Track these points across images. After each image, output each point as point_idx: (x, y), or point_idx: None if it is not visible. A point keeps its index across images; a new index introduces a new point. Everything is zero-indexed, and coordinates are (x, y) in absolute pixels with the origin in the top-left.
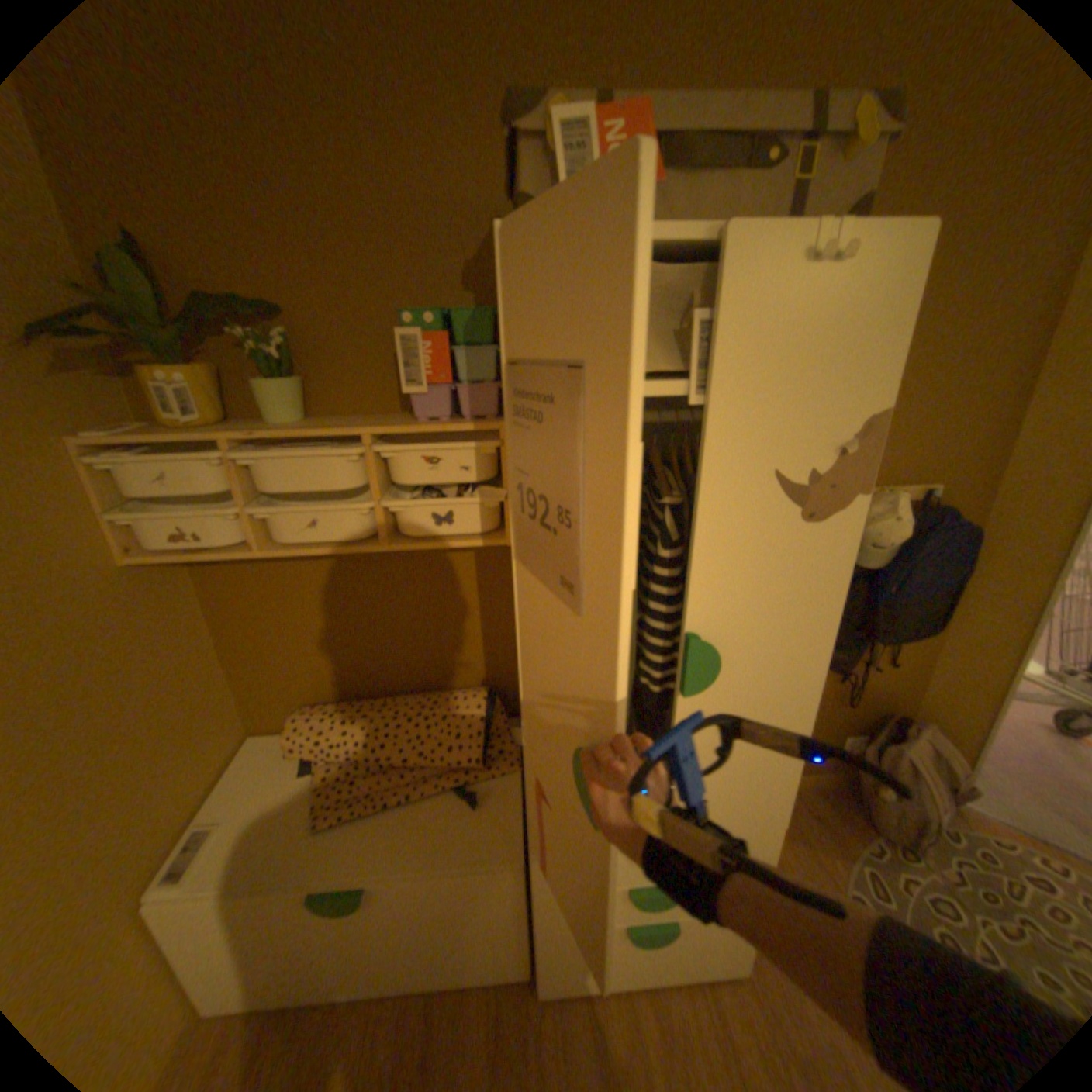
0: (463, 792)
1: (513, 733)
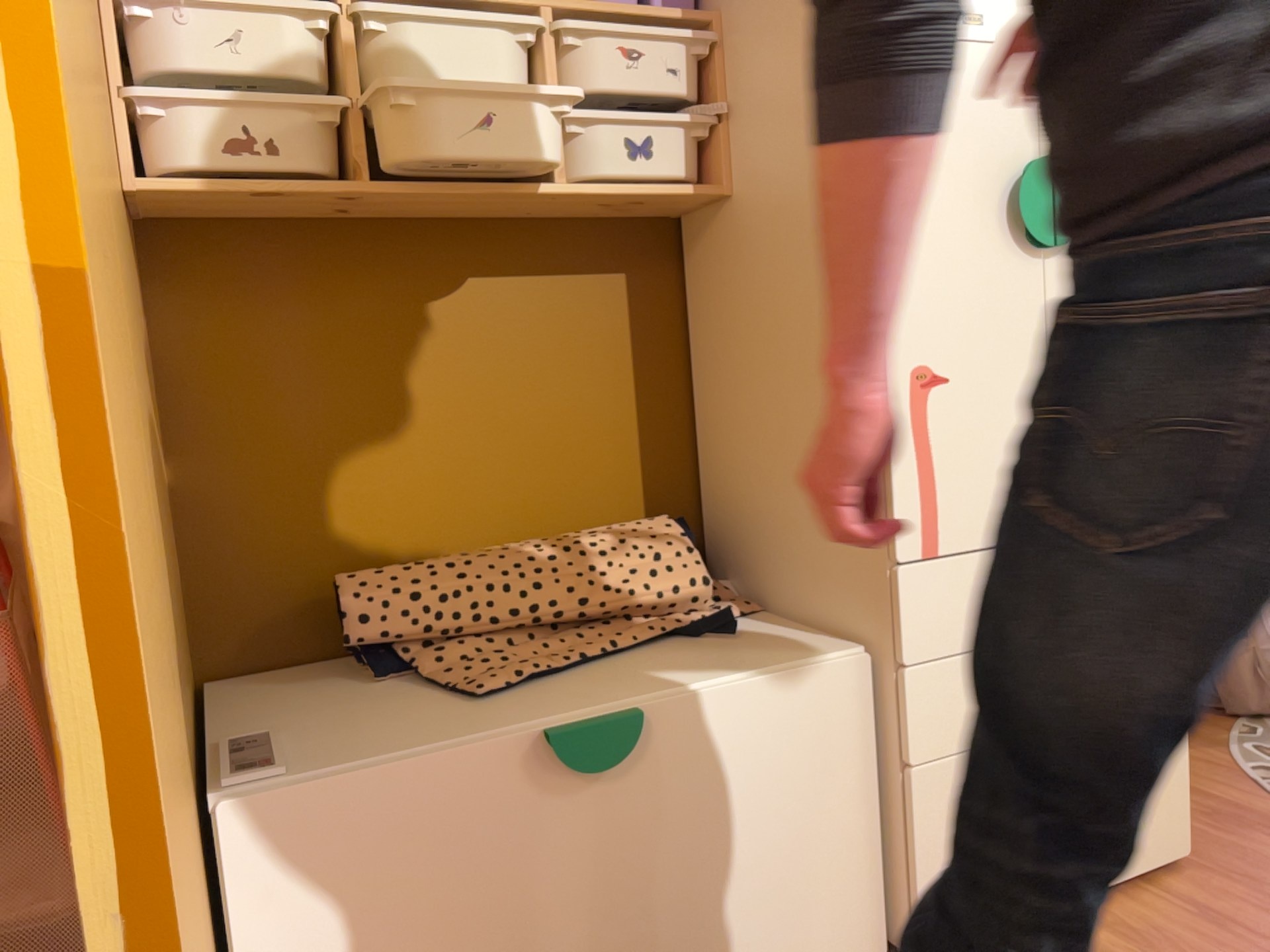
0: (706, 622)
1: (723, 583)
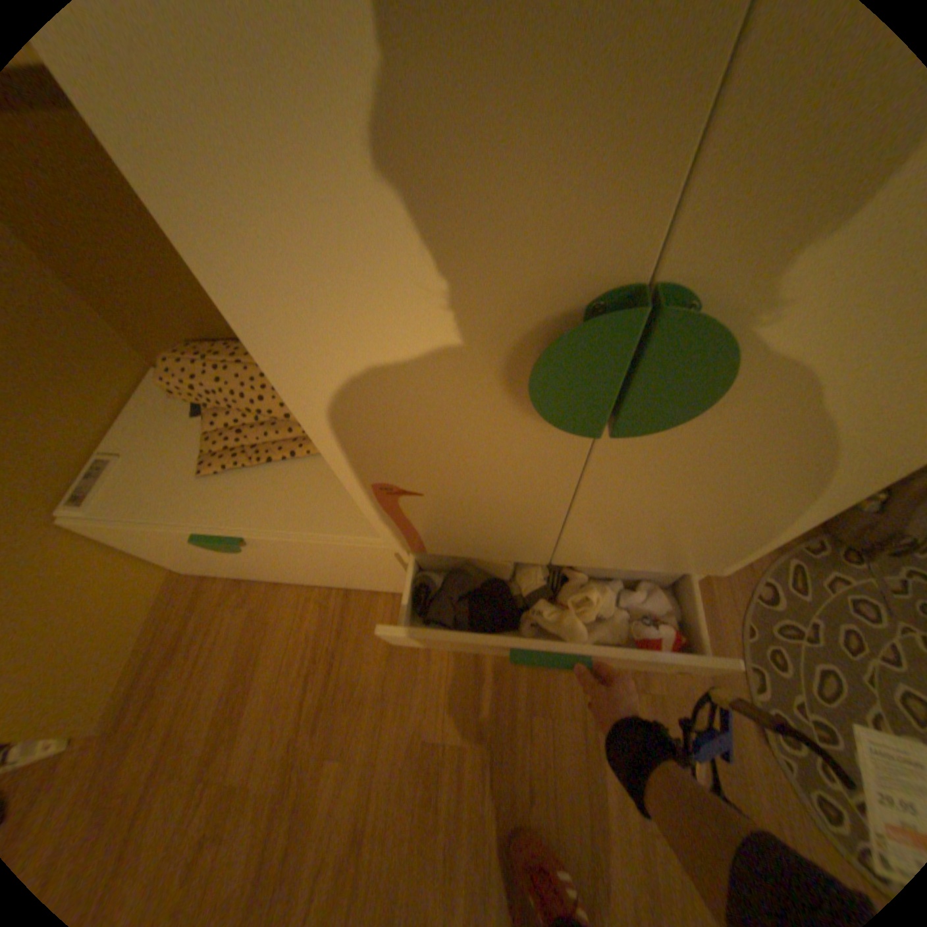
0: None
1: None
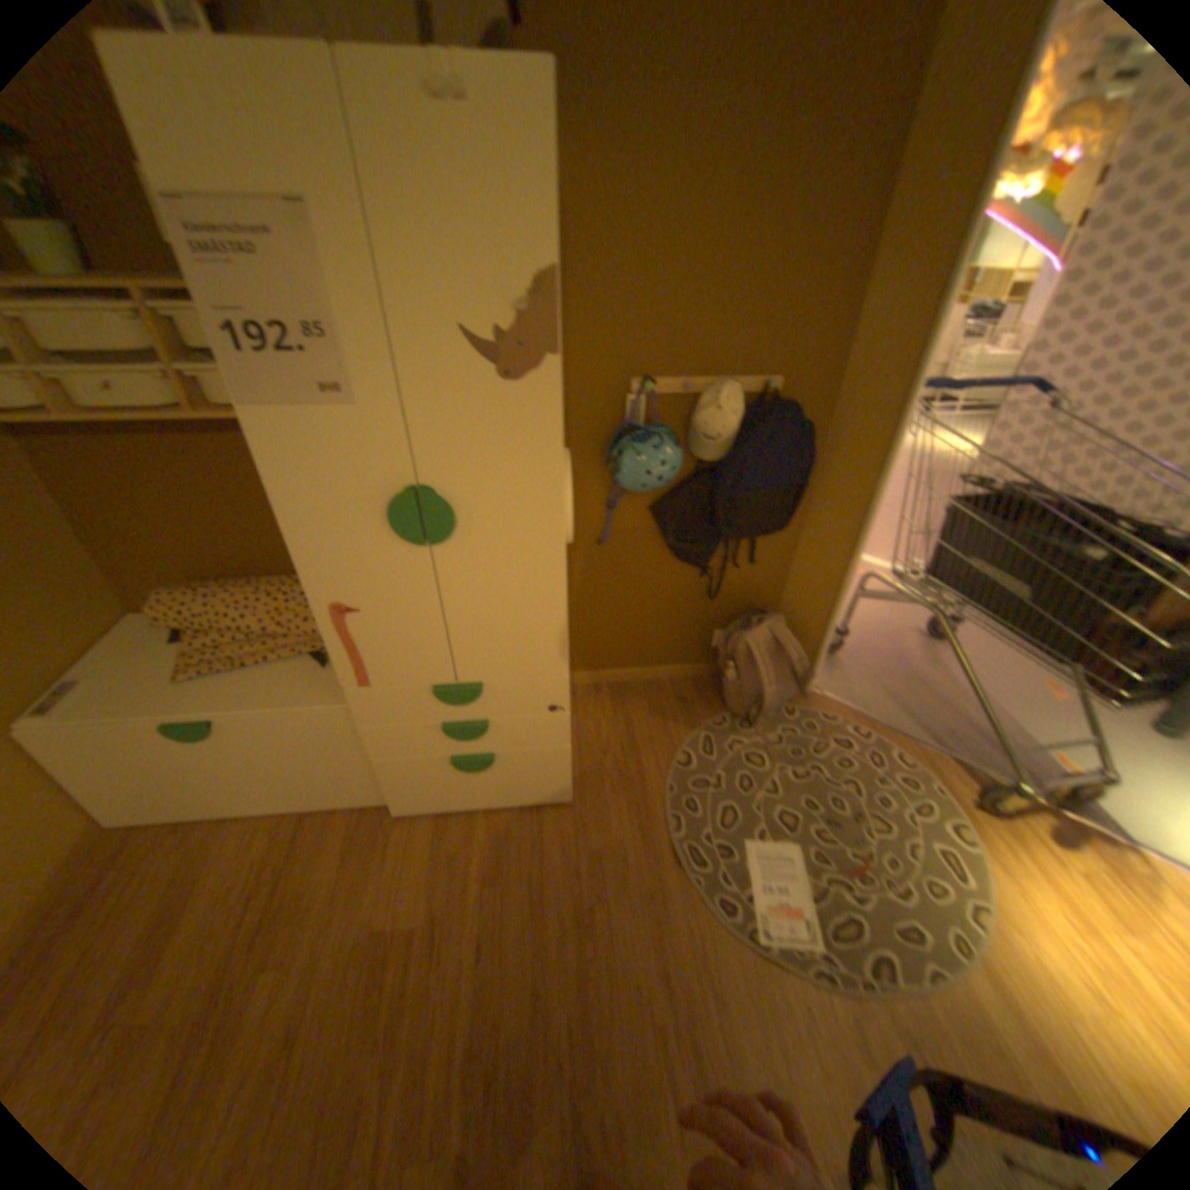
0: (317, 656)
1: None
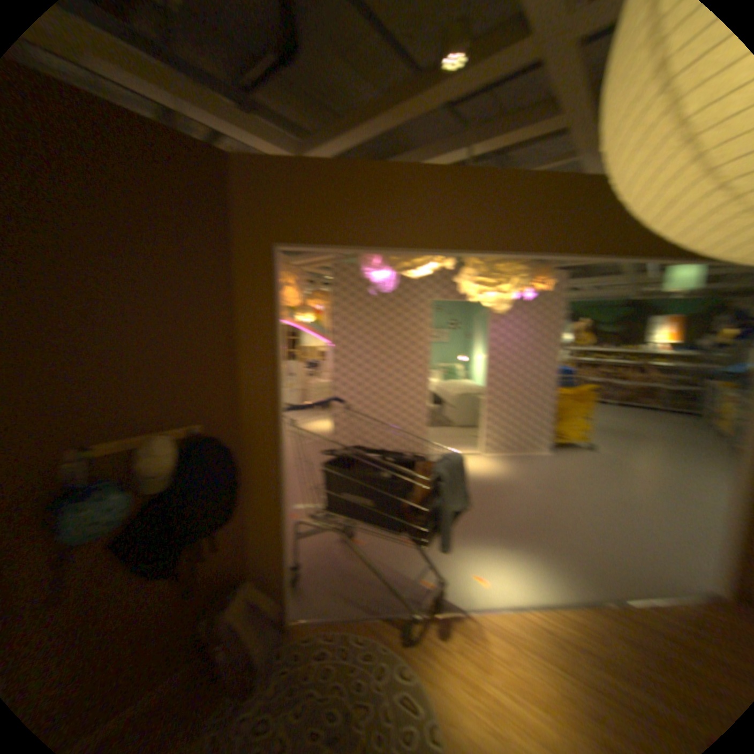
0: None
1: None
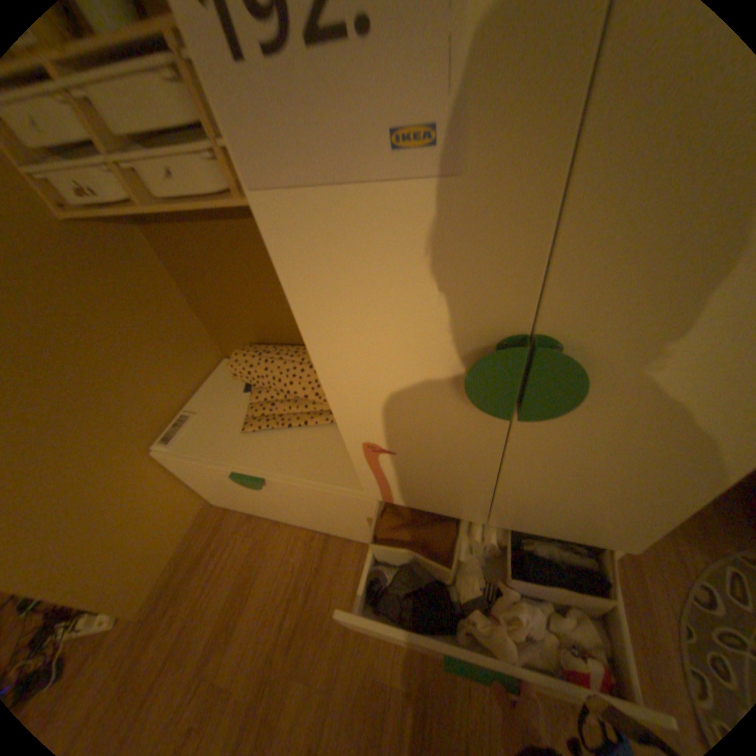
0: None
1: None
